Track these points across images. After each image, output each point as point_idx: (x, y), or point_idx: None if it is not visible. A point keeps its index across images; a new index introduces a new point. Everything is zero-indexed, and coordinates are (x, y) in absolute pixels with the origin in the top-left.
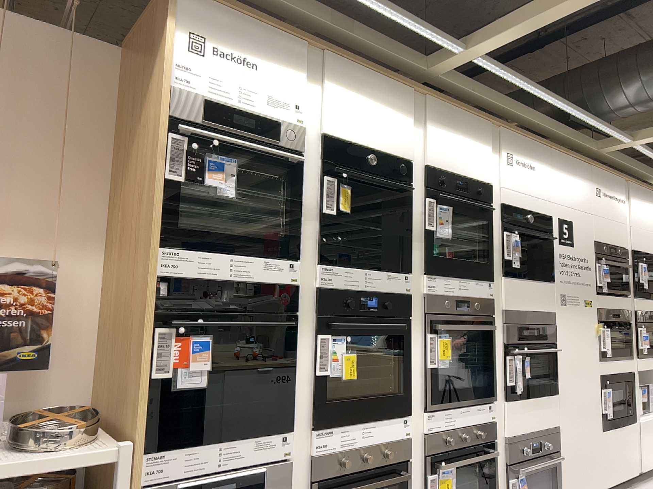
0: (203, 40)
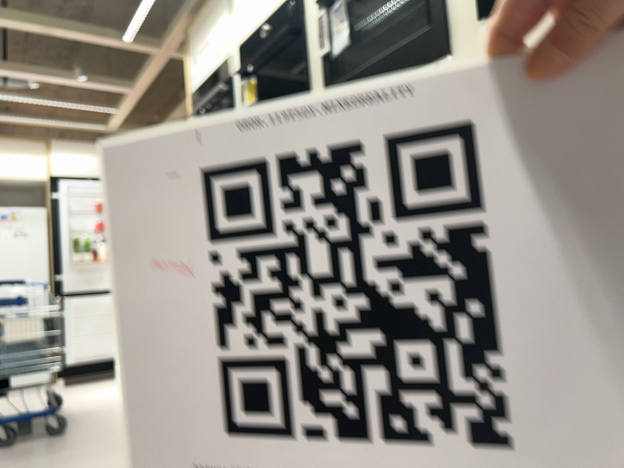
0: (192, 50)
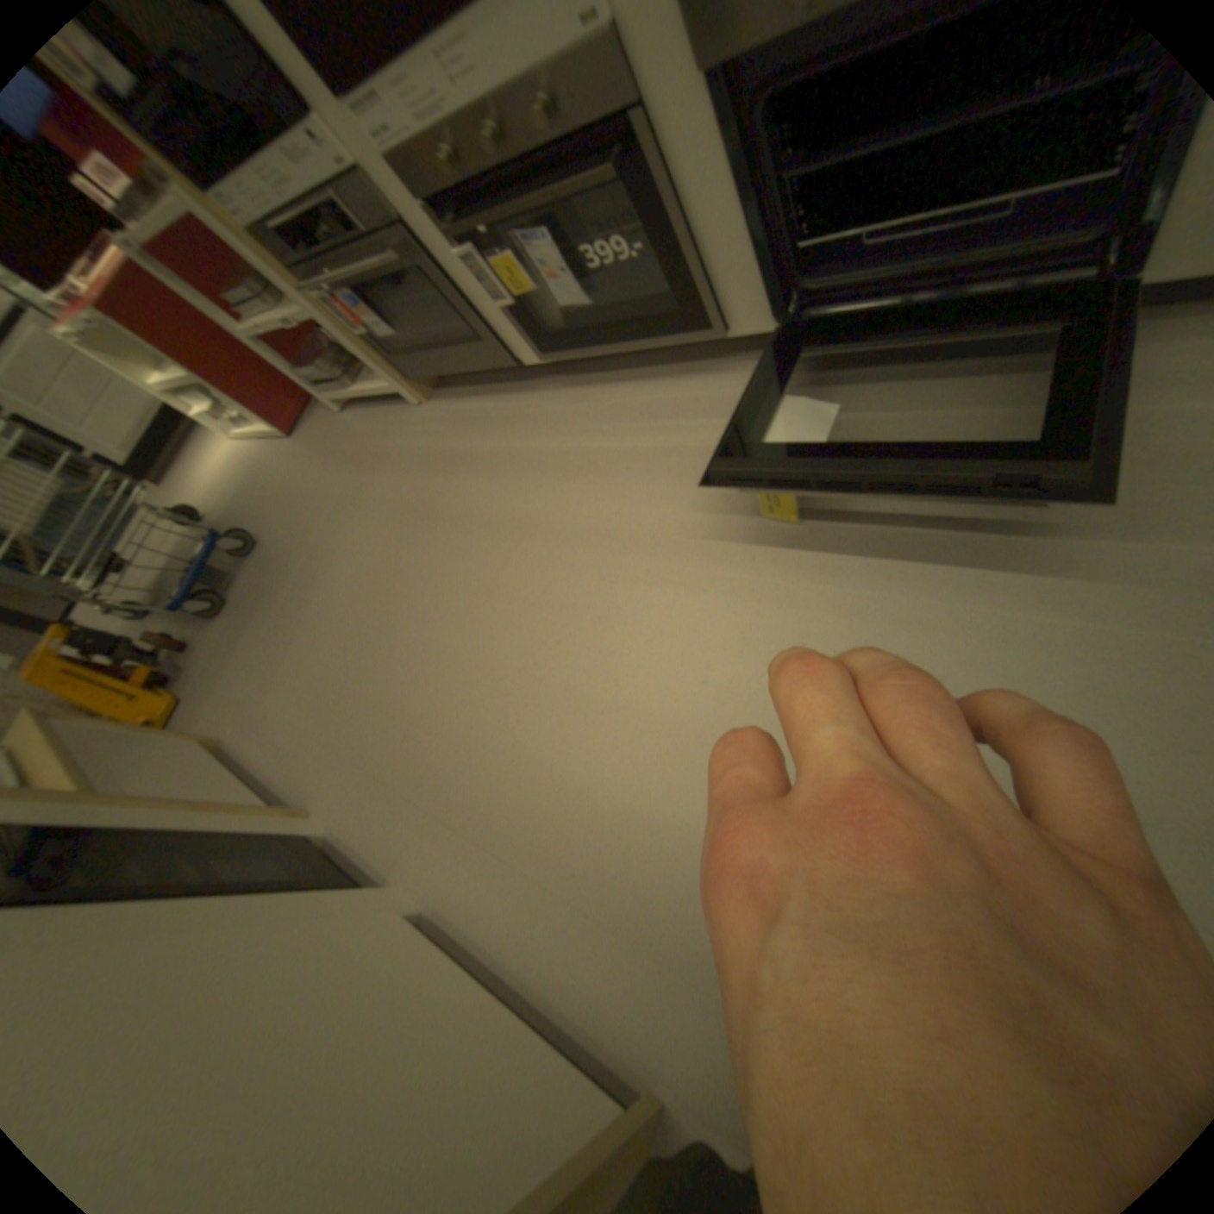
0: None
